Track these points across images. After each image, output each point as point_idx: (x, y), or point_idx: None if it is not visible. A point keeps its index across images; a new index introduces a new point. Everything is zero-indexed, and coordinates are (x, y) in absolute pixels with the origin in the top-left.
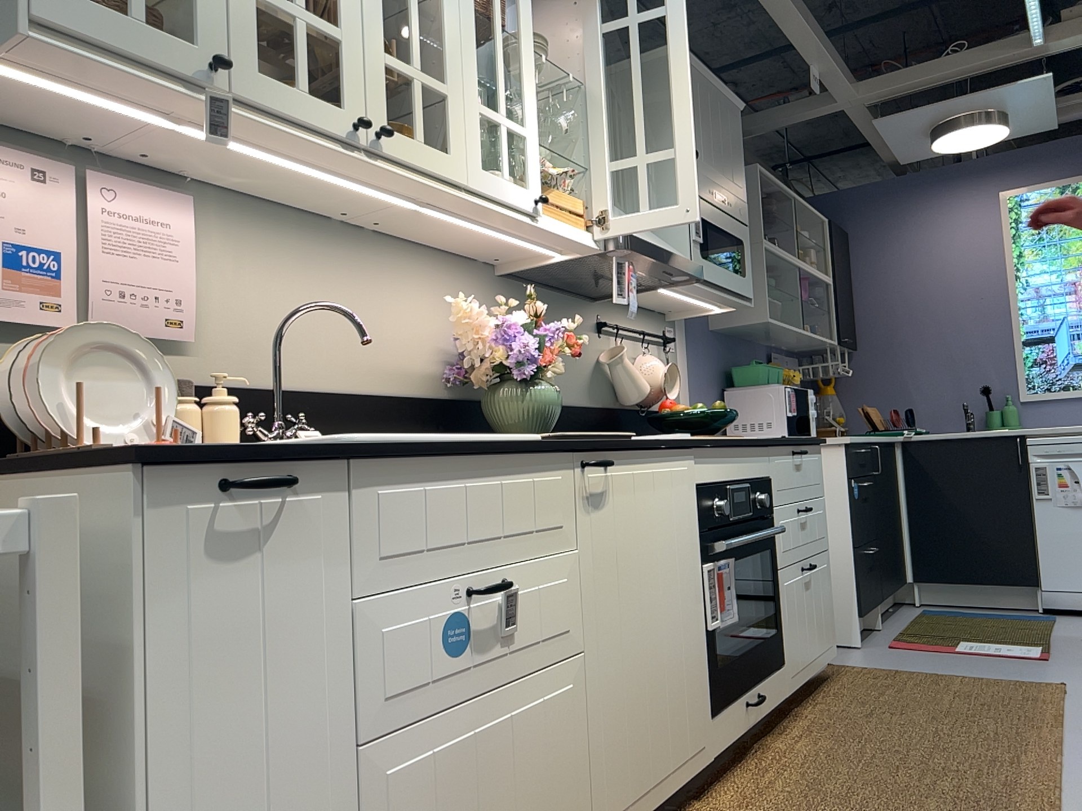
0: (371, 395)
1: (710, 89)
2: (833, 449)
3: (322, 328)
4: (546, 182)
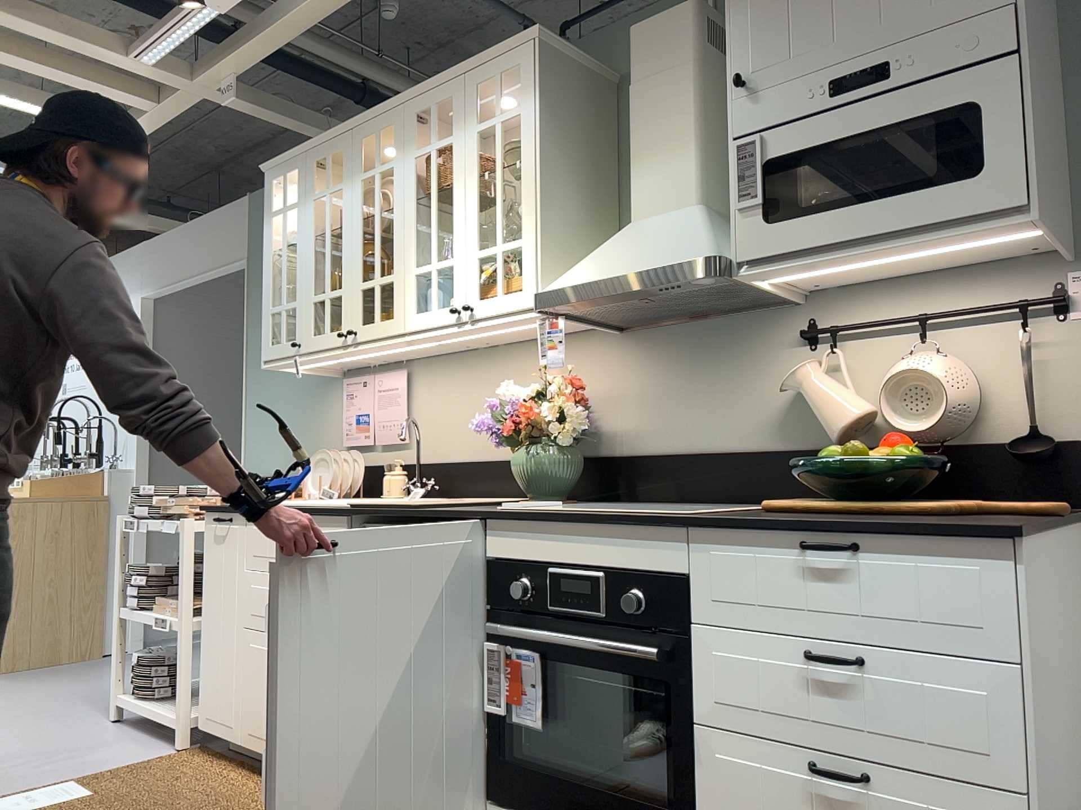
0: (494, 461)
1: None
2: None
3: (469, 421)
4: (490, 280)
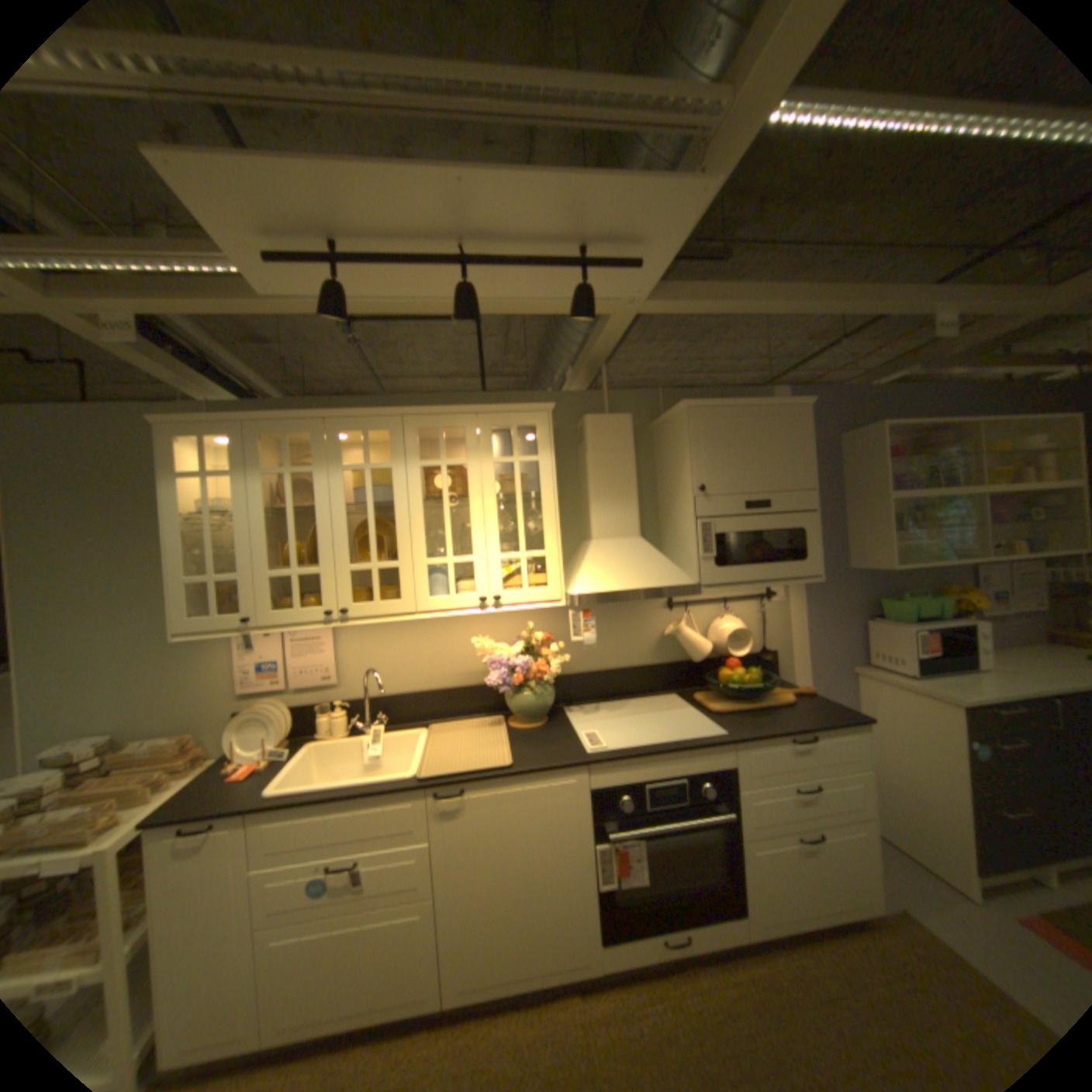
0: (444, 689)
1: (745, 411)
2: (953, 708)
3: (412, 660)
4: (507, 575)
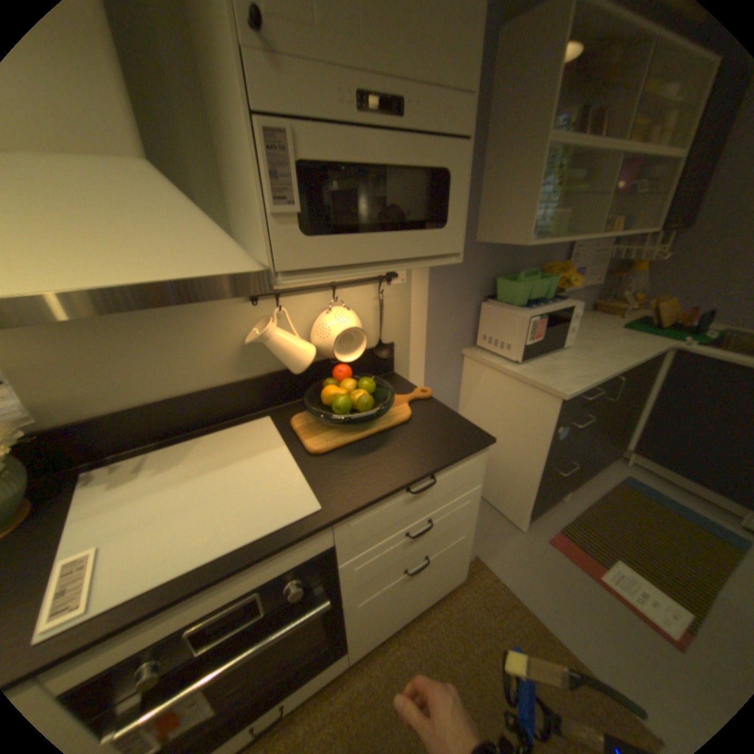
0: None
1: None
2: (551, 396)
3: None
4: None
